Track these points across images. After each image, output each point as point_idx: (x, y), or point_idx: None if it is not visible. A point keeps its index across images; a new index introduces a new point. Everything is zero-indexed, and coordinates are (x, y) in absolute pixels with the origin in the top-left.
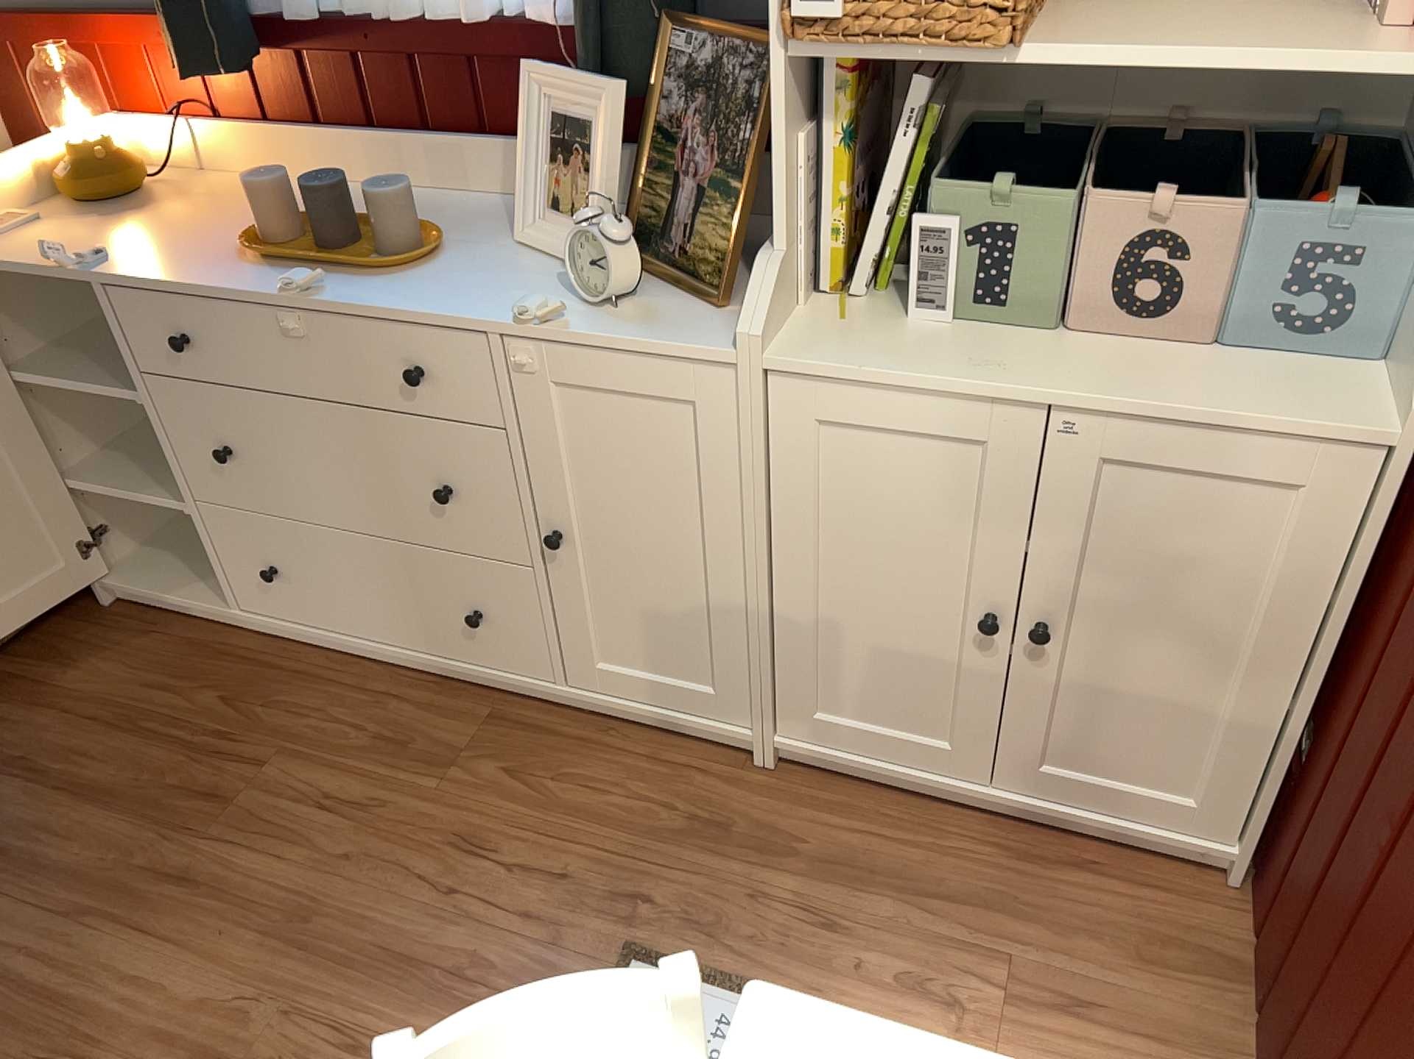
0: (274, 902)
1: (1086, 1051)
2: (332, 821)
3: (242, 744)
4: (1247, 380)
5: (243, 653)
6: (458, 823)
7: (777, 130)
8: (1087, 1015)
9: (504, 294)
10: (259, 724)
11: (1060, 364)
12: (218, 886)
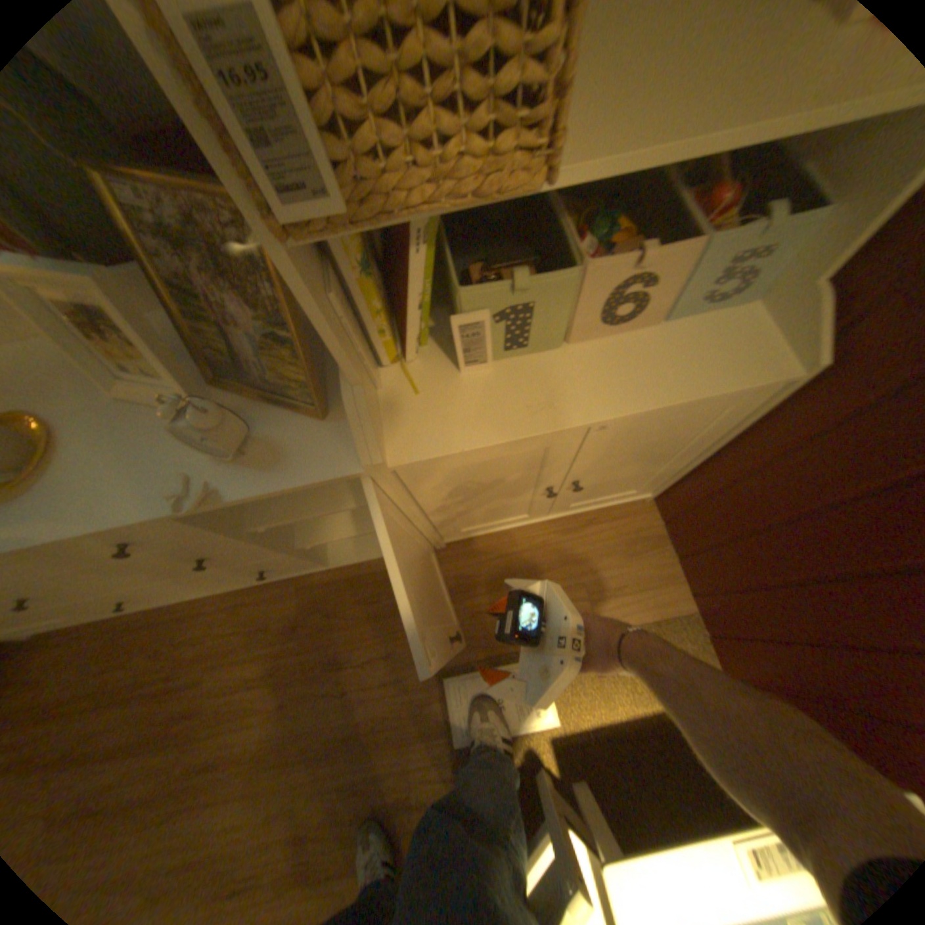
0: (259, 759)
1: (631, 615)
2: (256, 701)
3: (175, 686)
4: (701, 349)
5: (131, 631)
6: (319, 664)
7: (308, 305)
8: (625, 598)
9: (135, 472)
10: (175, 669)
11: (585, 381)
12: (225, 769)
